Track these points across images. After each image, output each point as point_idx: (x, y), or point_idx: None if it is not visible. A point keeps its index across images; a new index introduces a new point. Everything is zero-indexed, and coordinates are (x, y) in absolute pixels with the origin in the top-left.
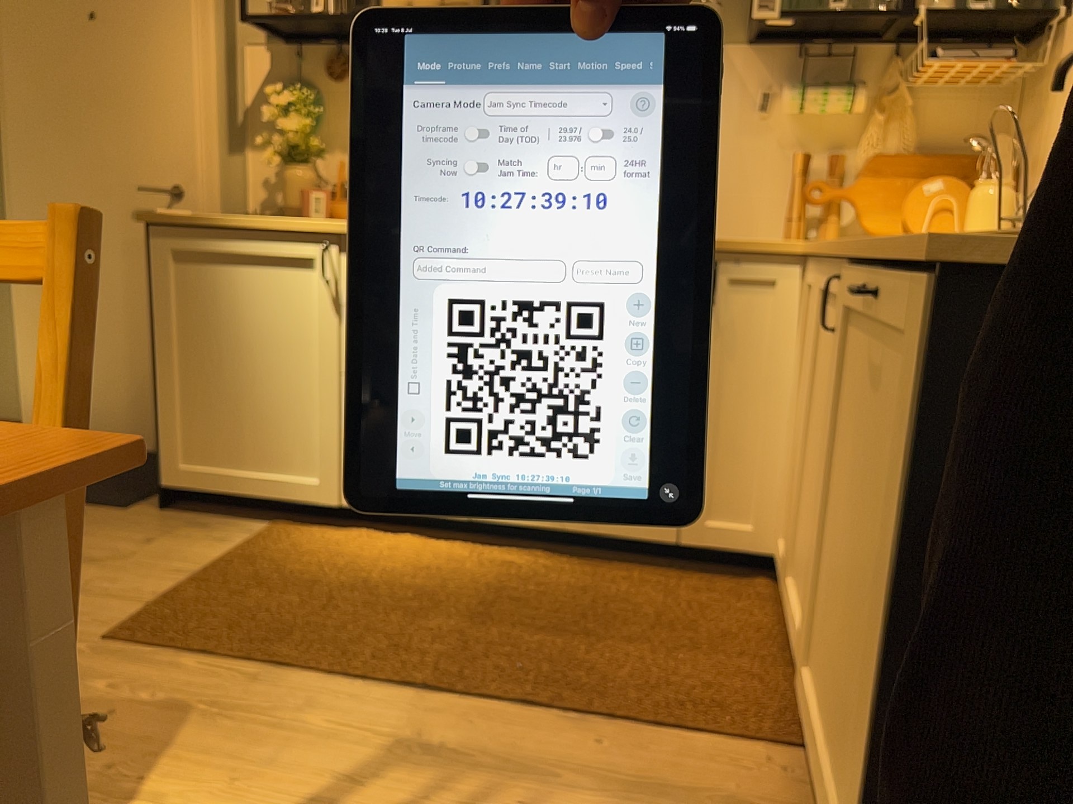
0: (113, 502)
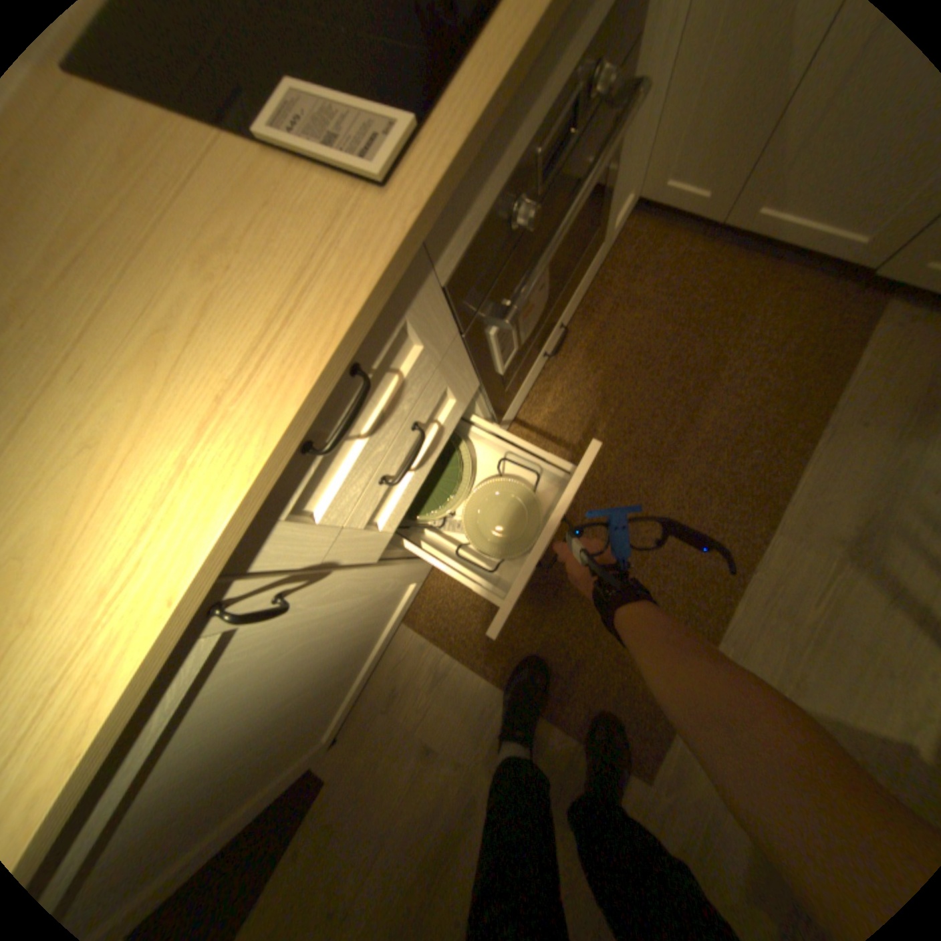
0: (303, 801)
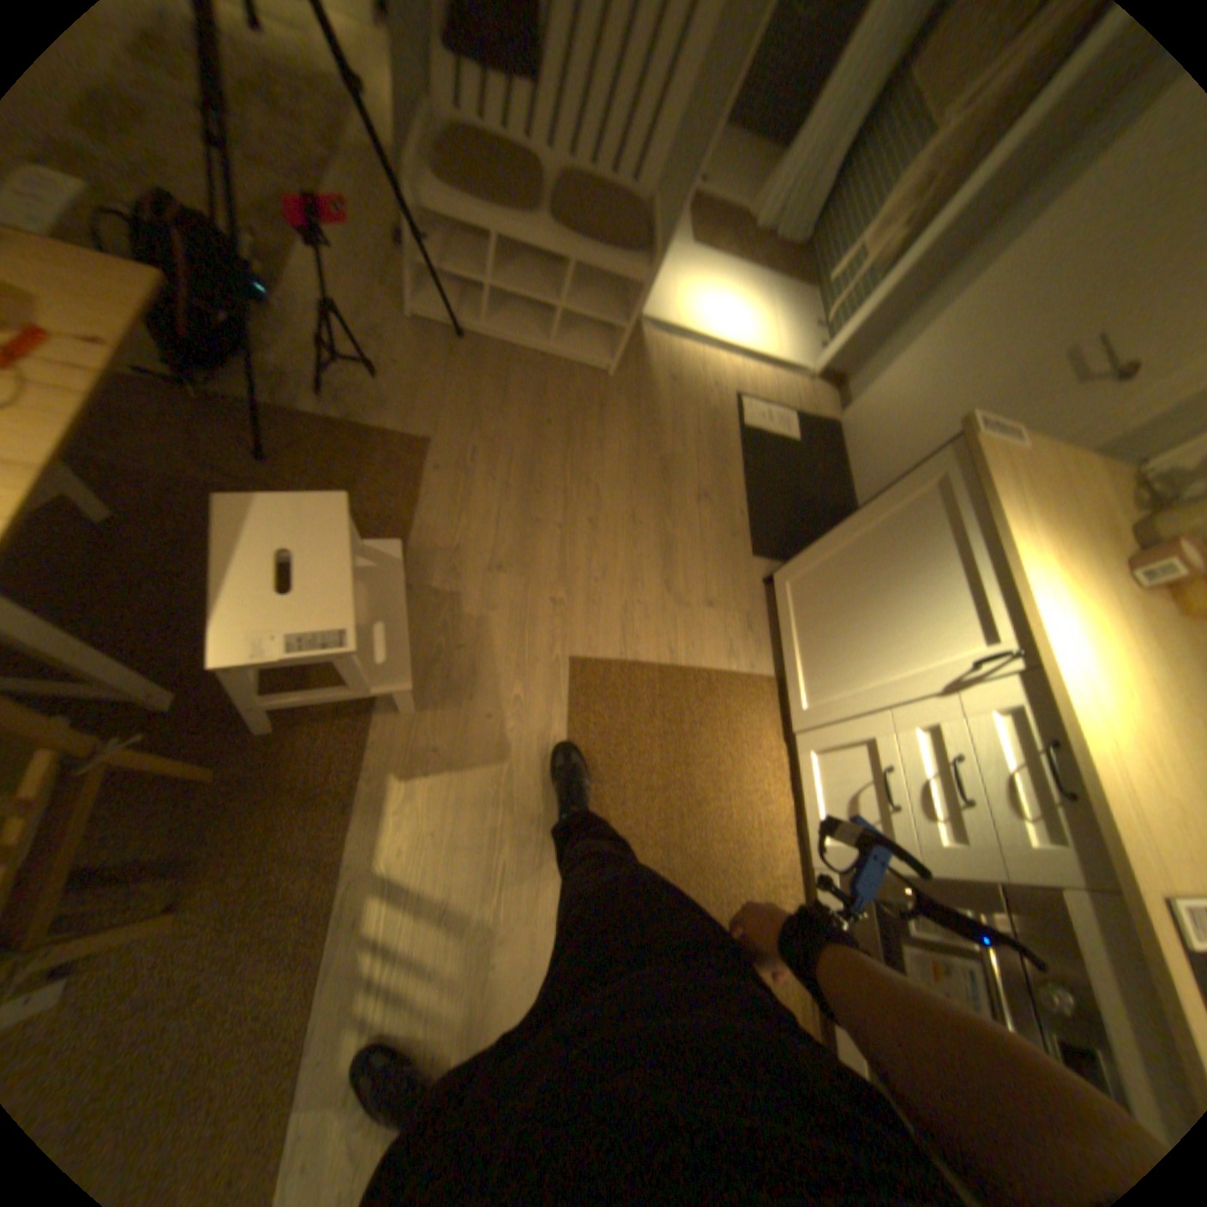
0: (758, 545)
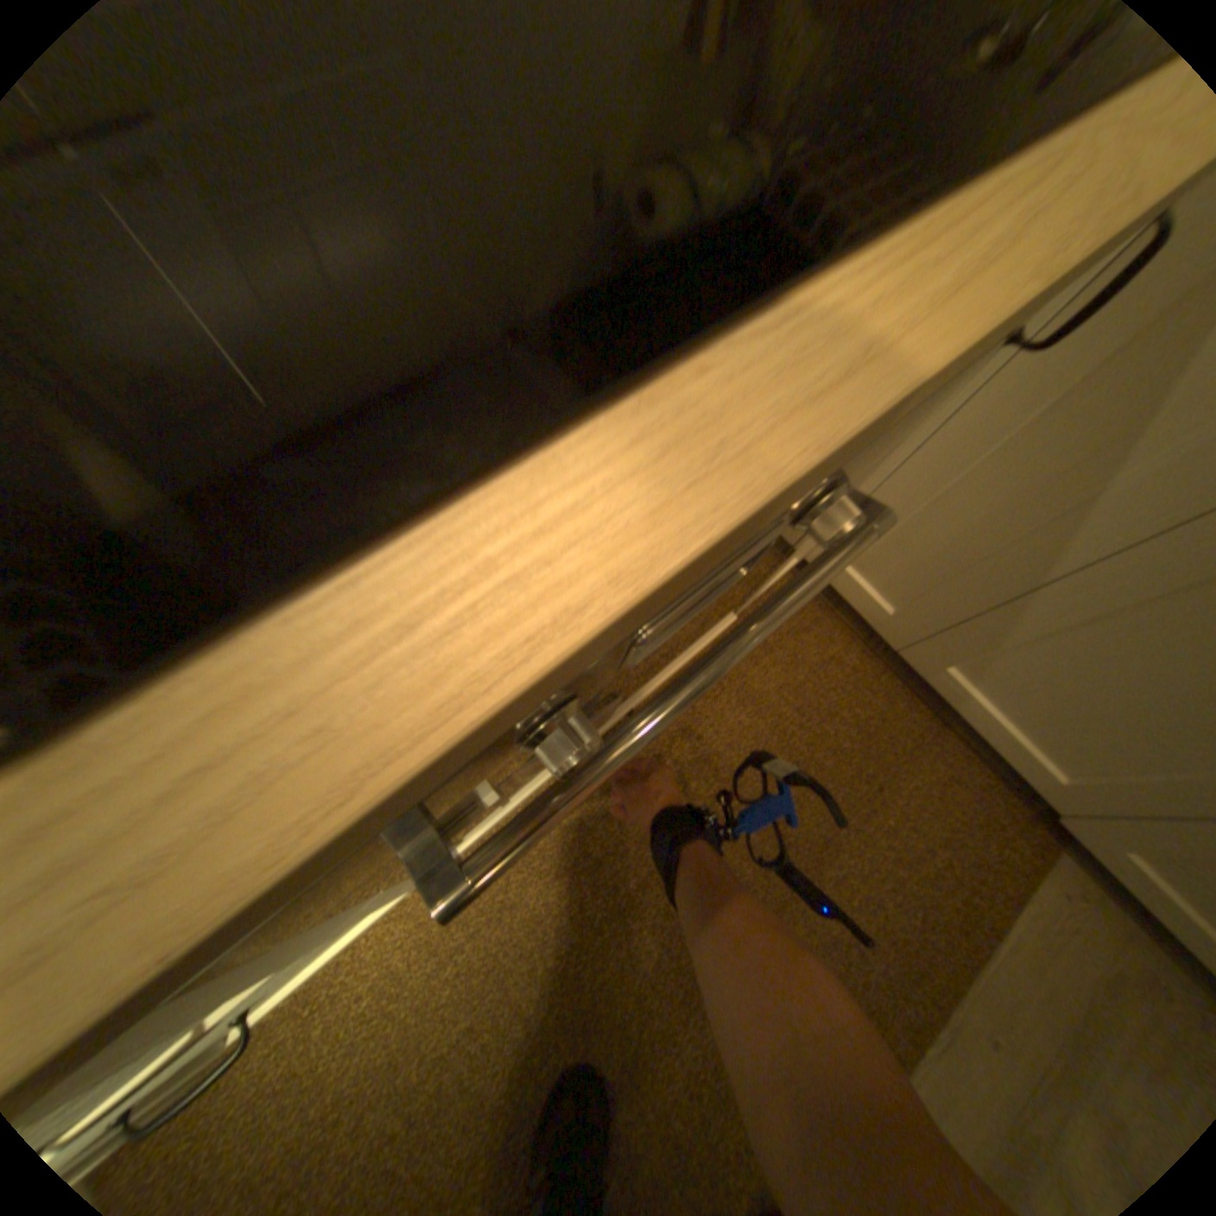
0: None
